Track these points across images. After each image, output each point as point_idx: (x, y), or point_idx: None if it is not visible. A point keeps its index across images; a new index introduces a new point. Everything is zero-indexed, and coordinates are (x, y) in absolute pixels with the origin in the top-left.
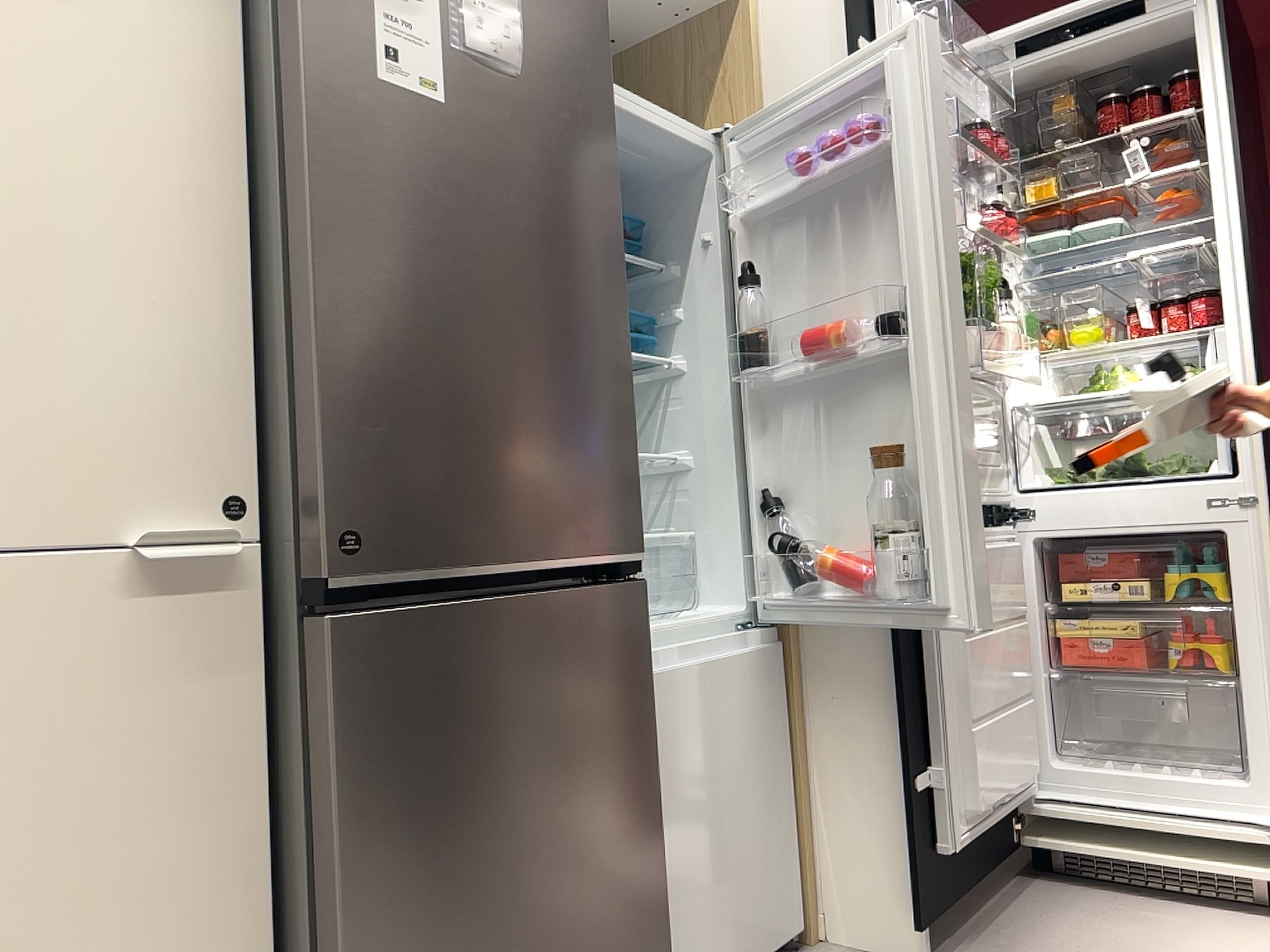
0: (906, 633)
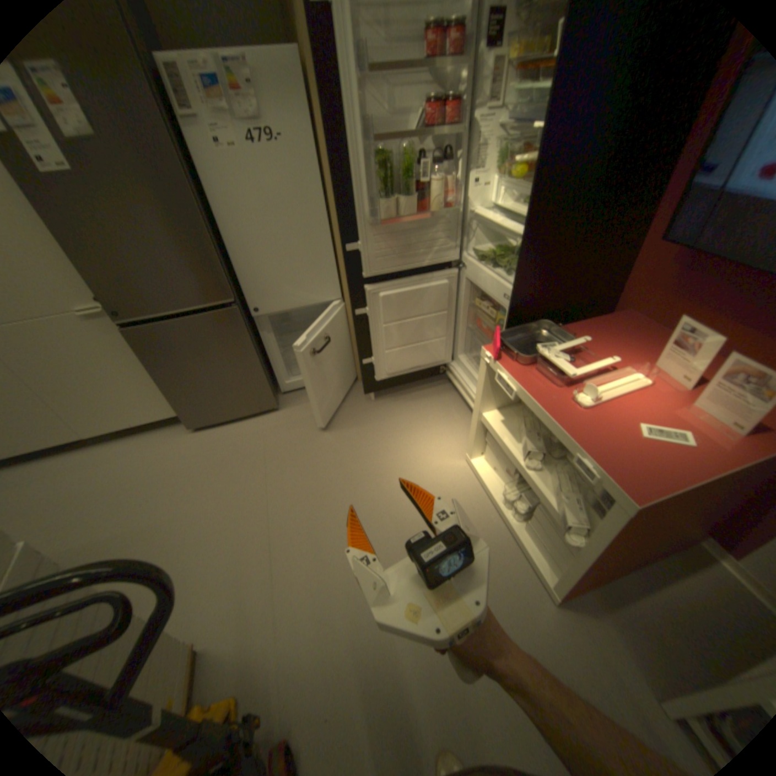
0: (358, 321)
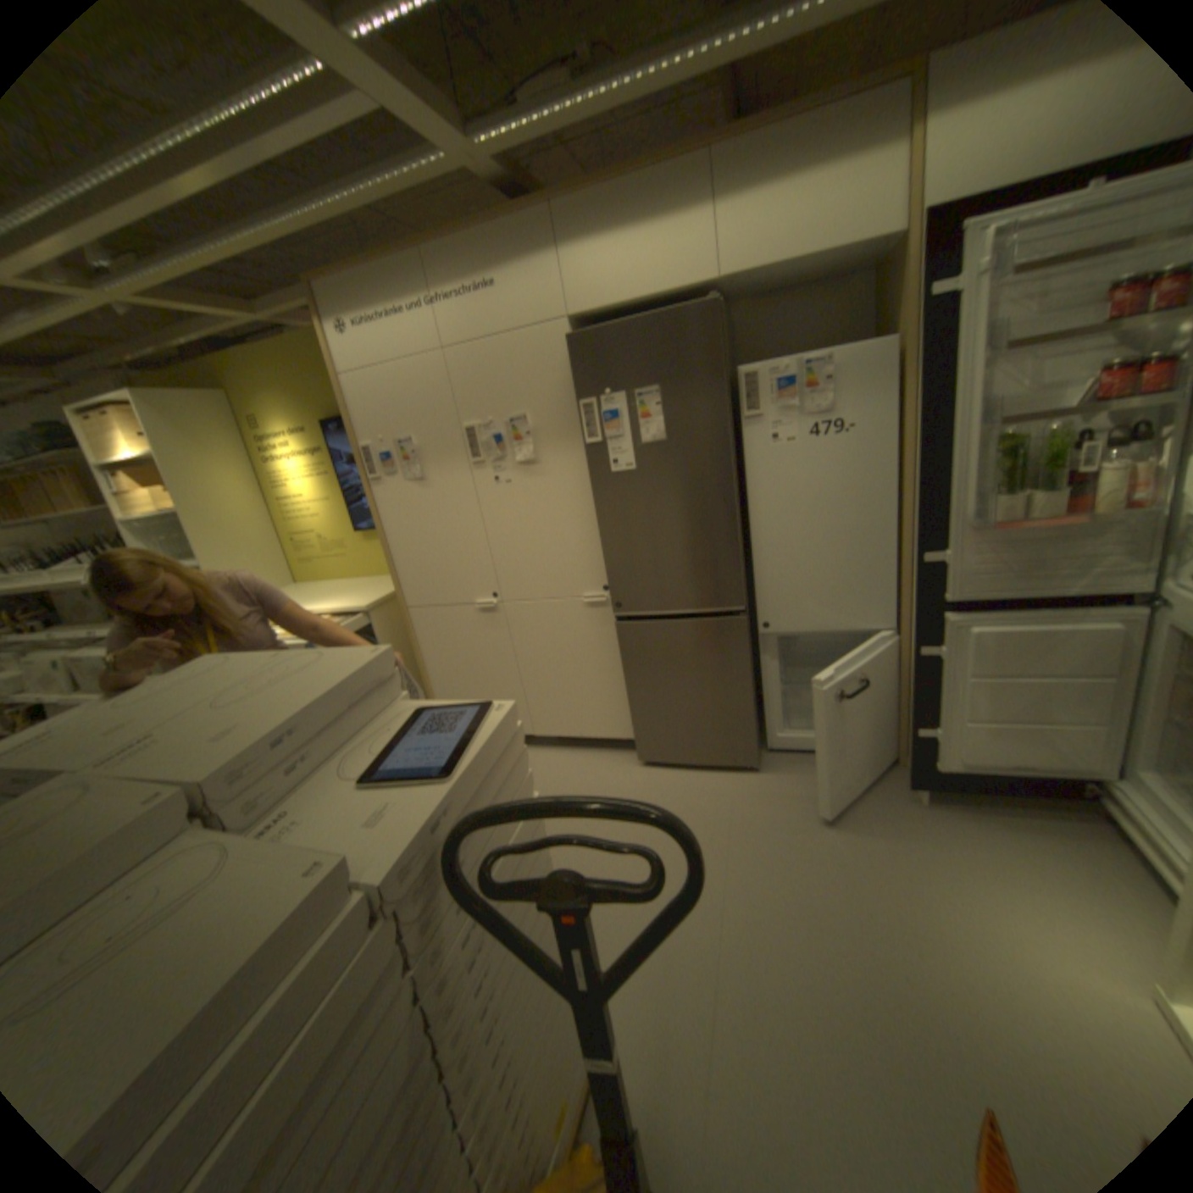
0: (924, 664)
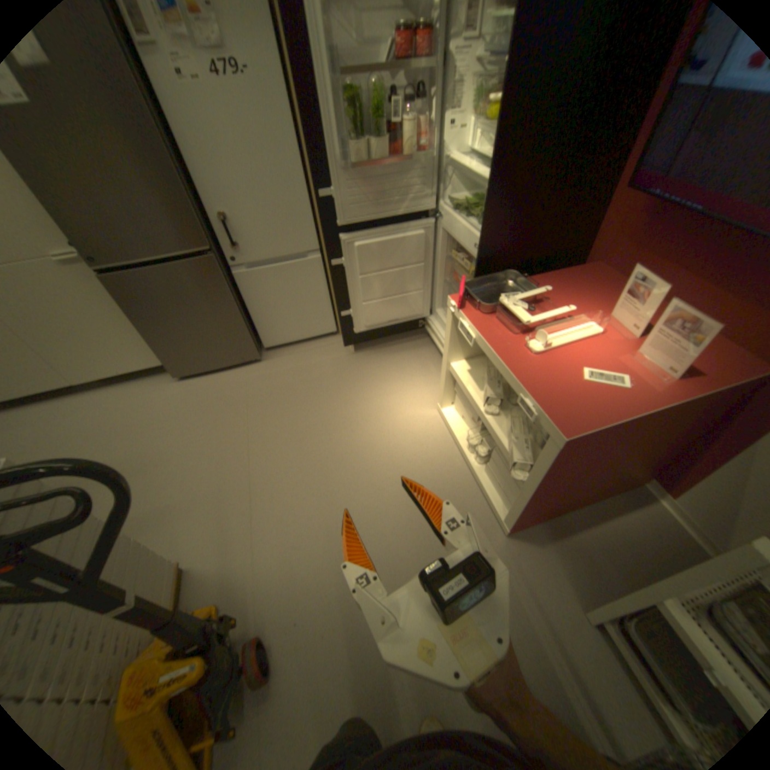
0: (334, 271)
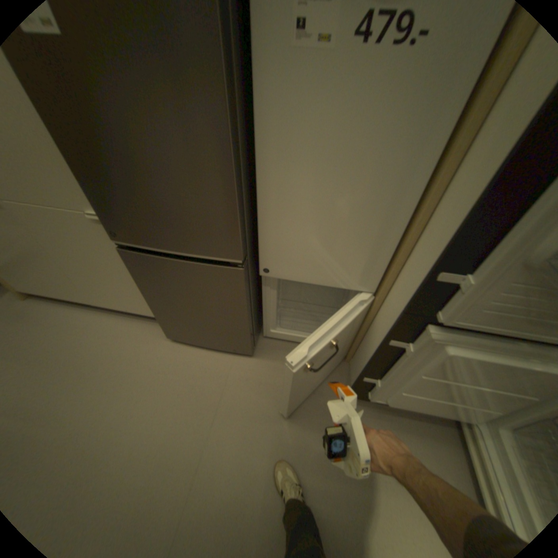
0: (388, 347)
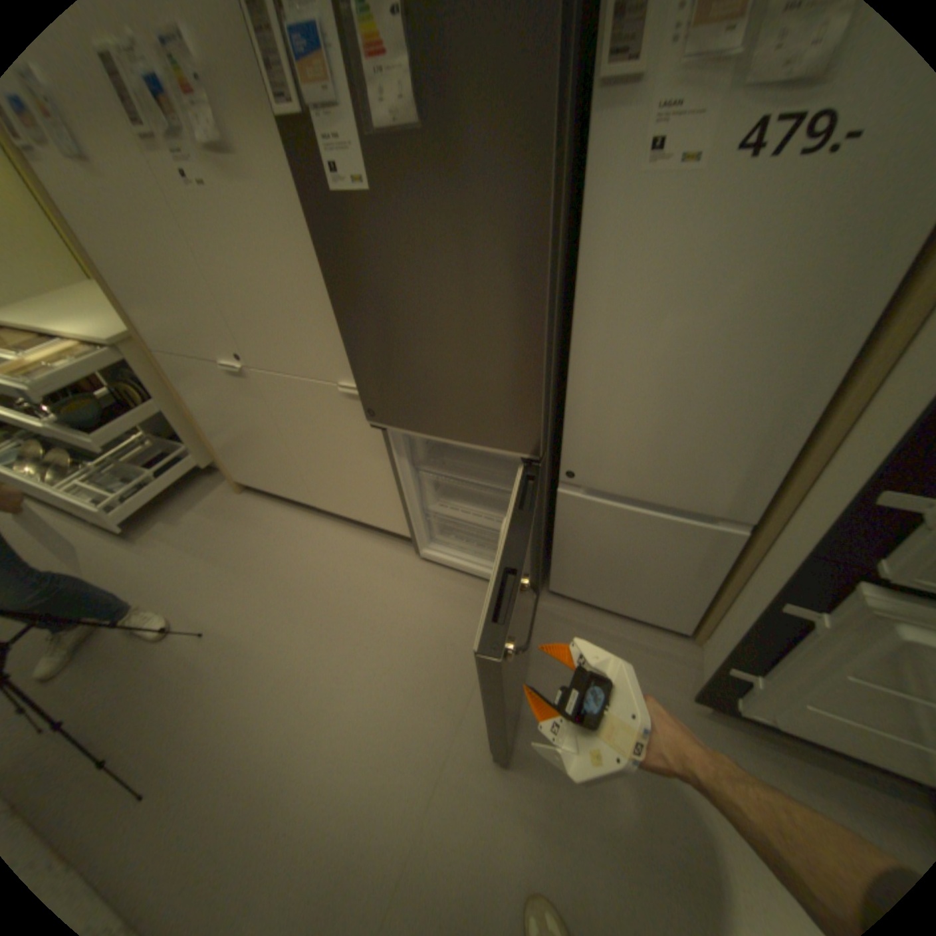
0: (781, 618)
